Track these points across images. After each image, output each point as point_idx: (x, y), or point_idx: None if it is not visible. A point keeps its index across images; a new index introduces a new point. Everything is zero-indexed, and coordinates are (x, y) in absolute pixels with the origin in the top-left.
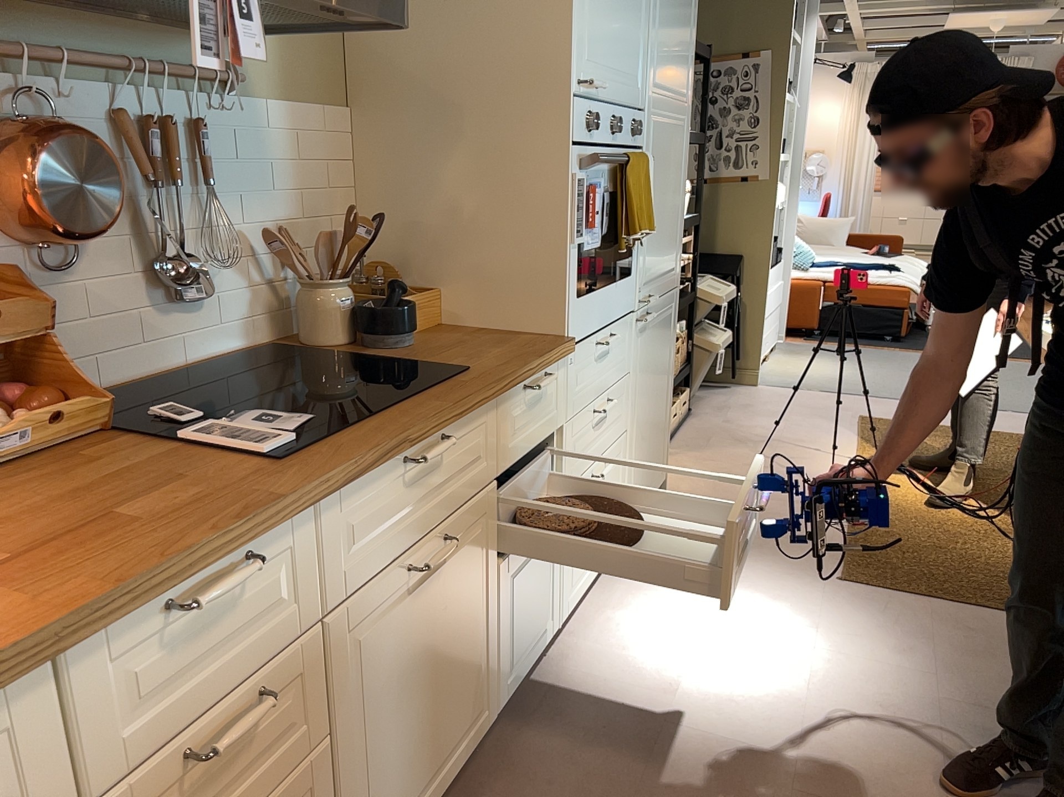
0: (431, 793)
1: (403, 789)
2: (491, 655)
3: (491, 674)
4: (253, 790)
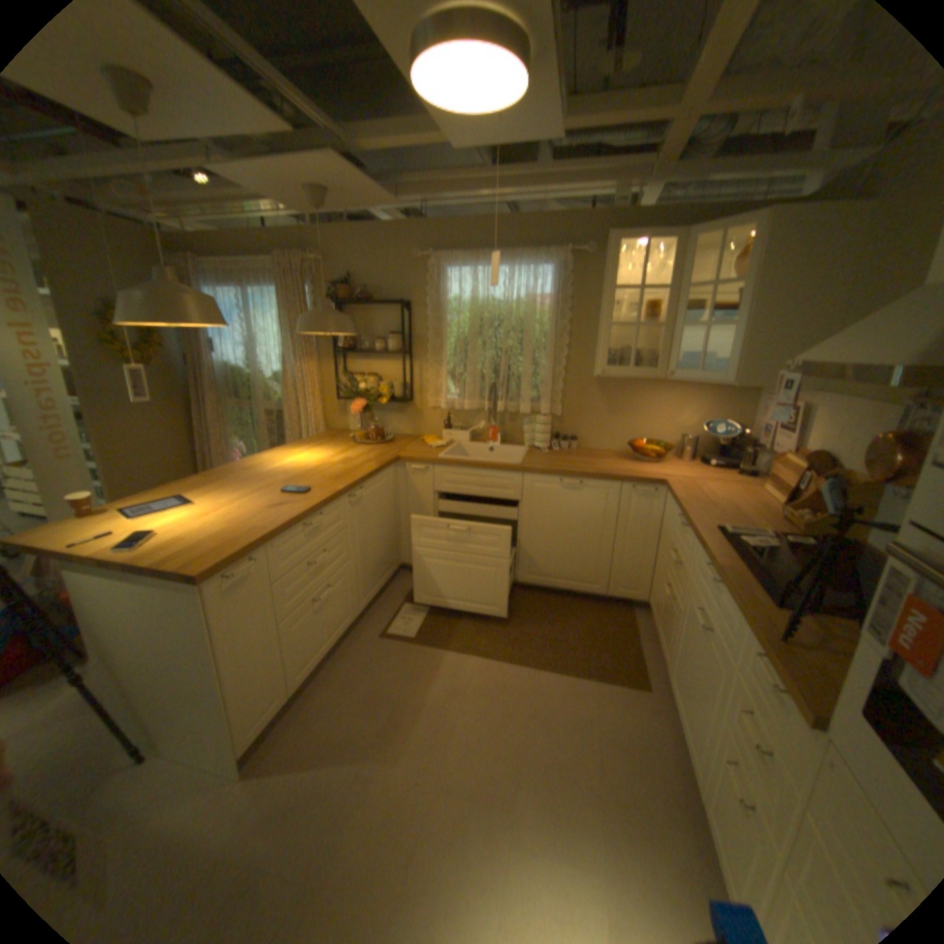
0: (684, 727)
1: (682, 690)
2: (709, 763)
3: (707, 774)
4: (676, 587)
